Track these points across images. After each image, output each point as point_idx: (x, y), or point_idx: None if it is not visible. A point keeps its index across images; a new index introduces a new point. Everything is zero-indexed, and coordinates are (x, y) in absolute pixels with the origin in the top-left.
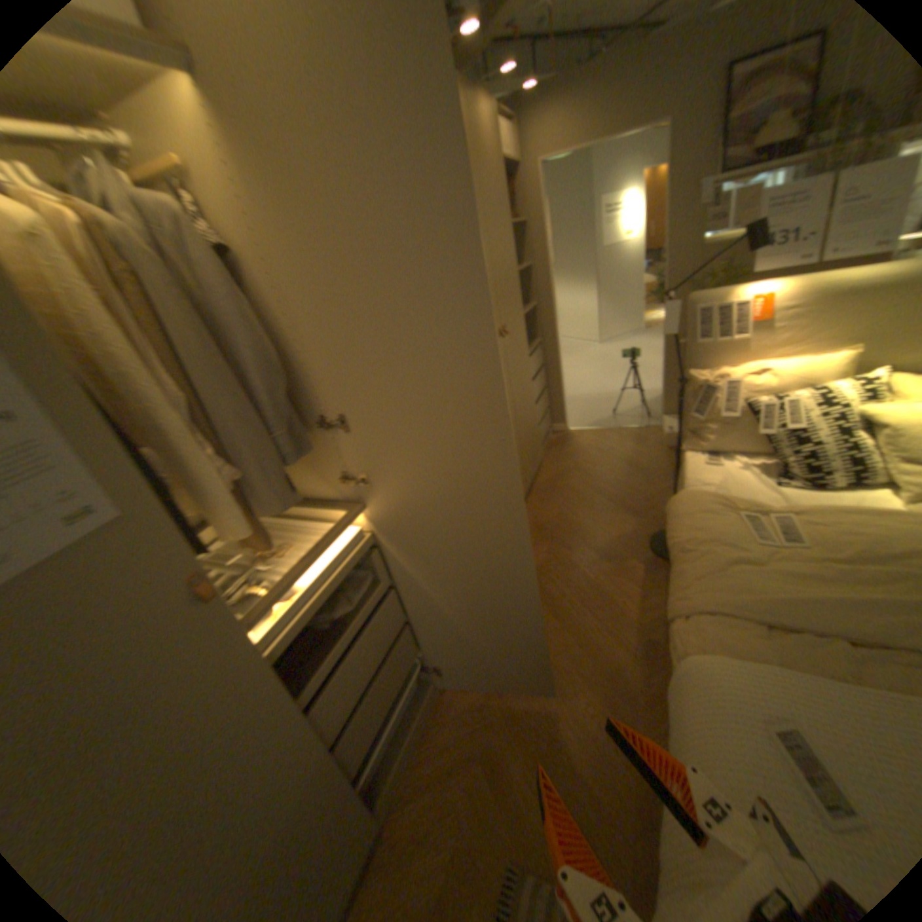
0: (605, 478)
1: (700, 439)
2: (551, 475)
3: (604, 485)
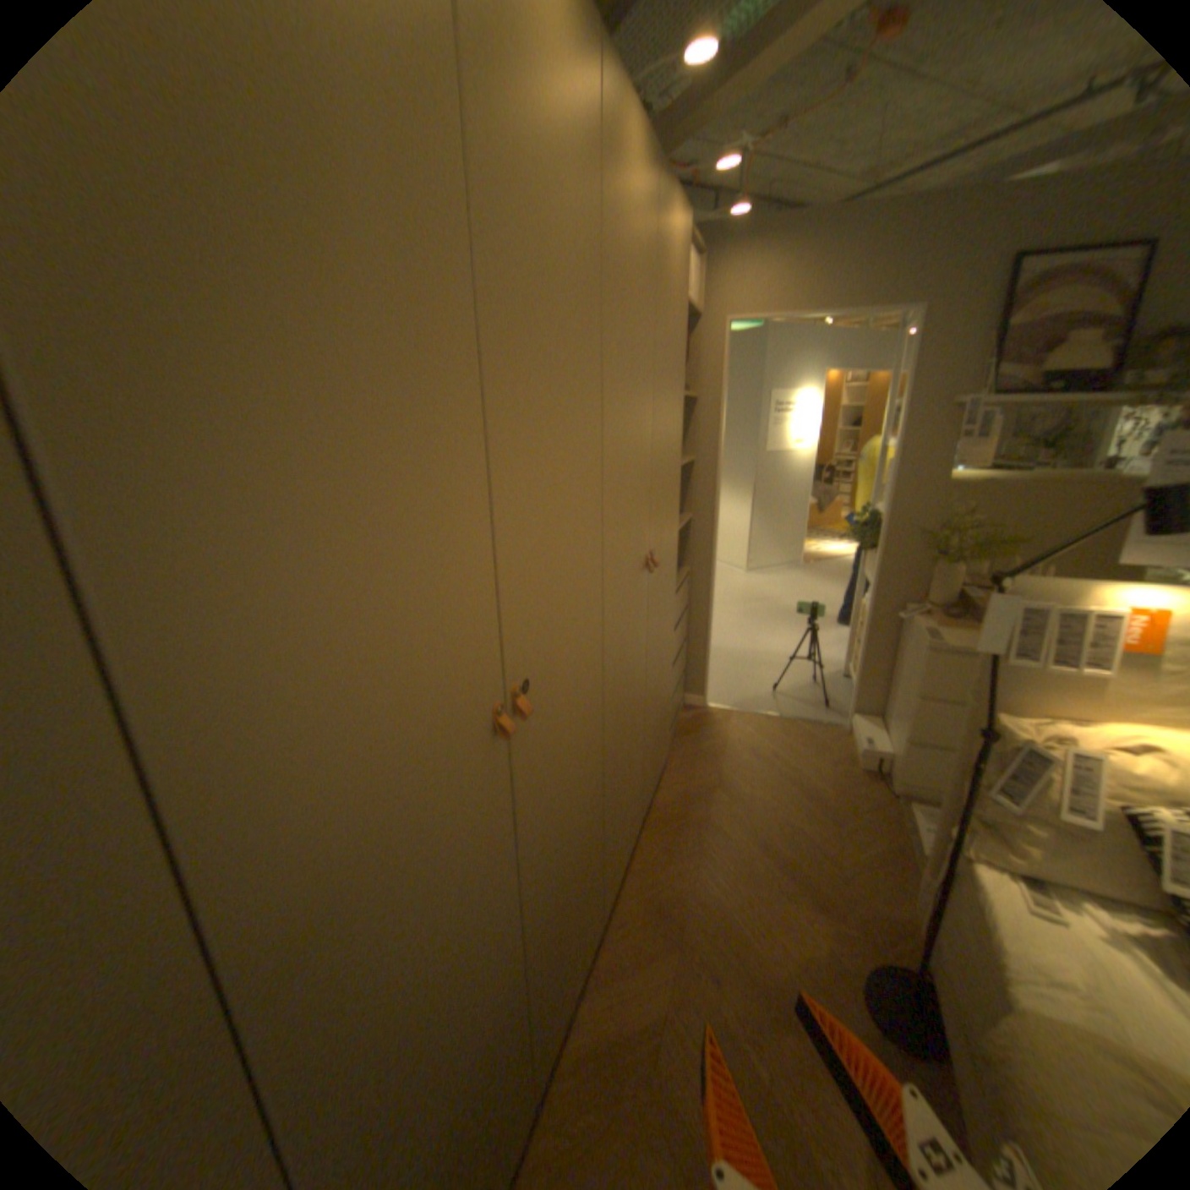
0: (769, 815)
1: (1007, 846)
2: (681, 792)
3: (768, 831)
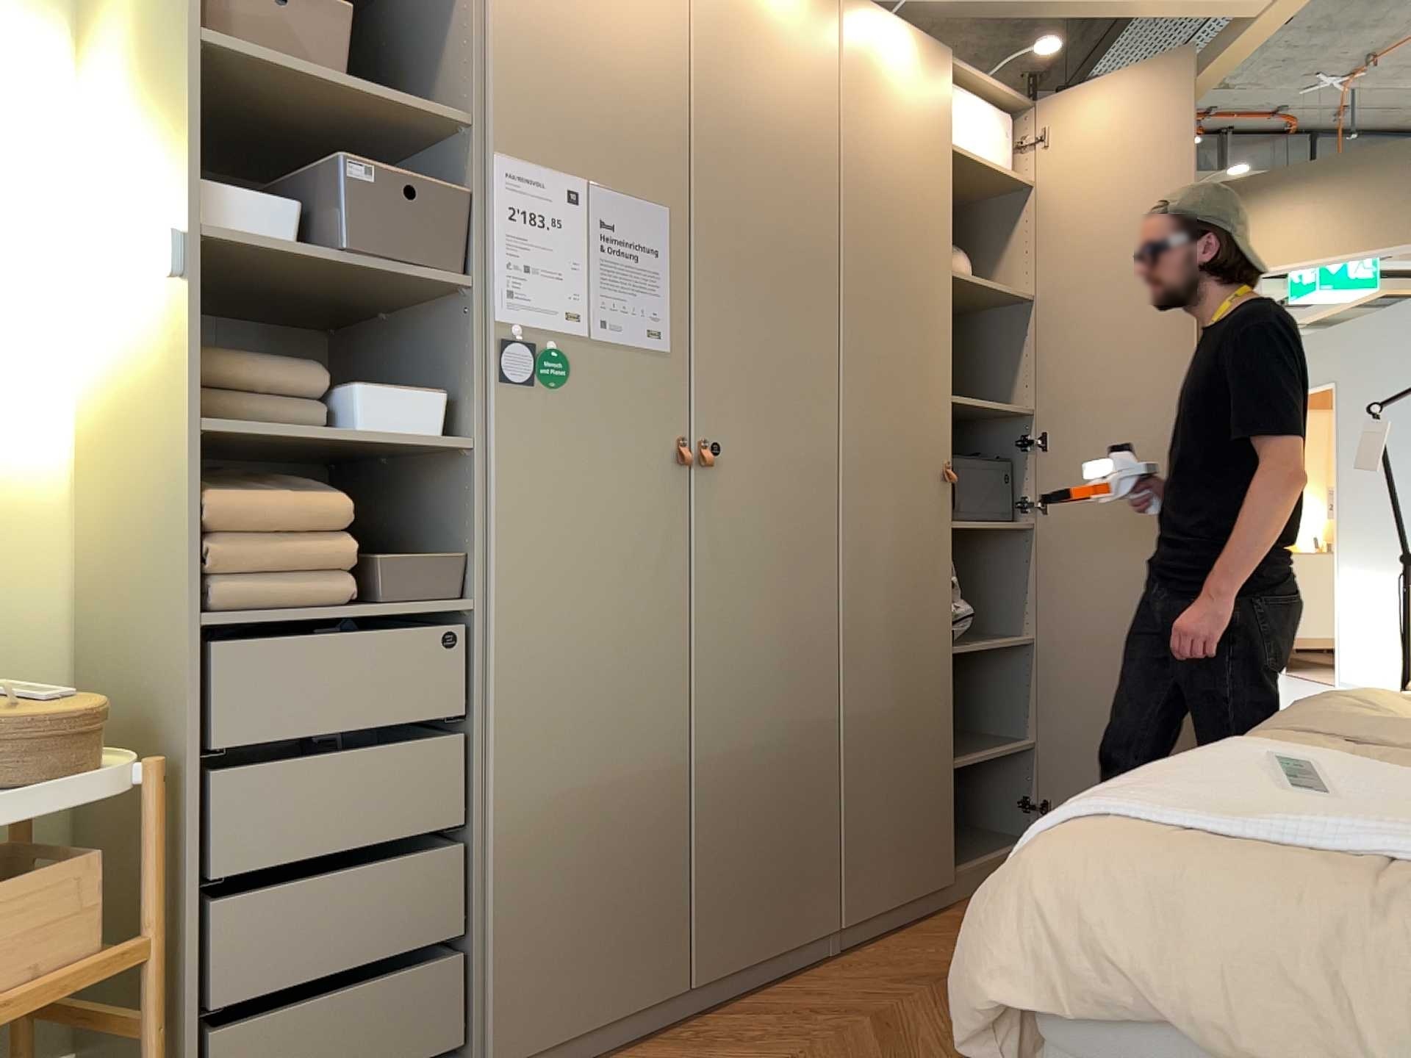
0: None
1: None
2: None
3: None
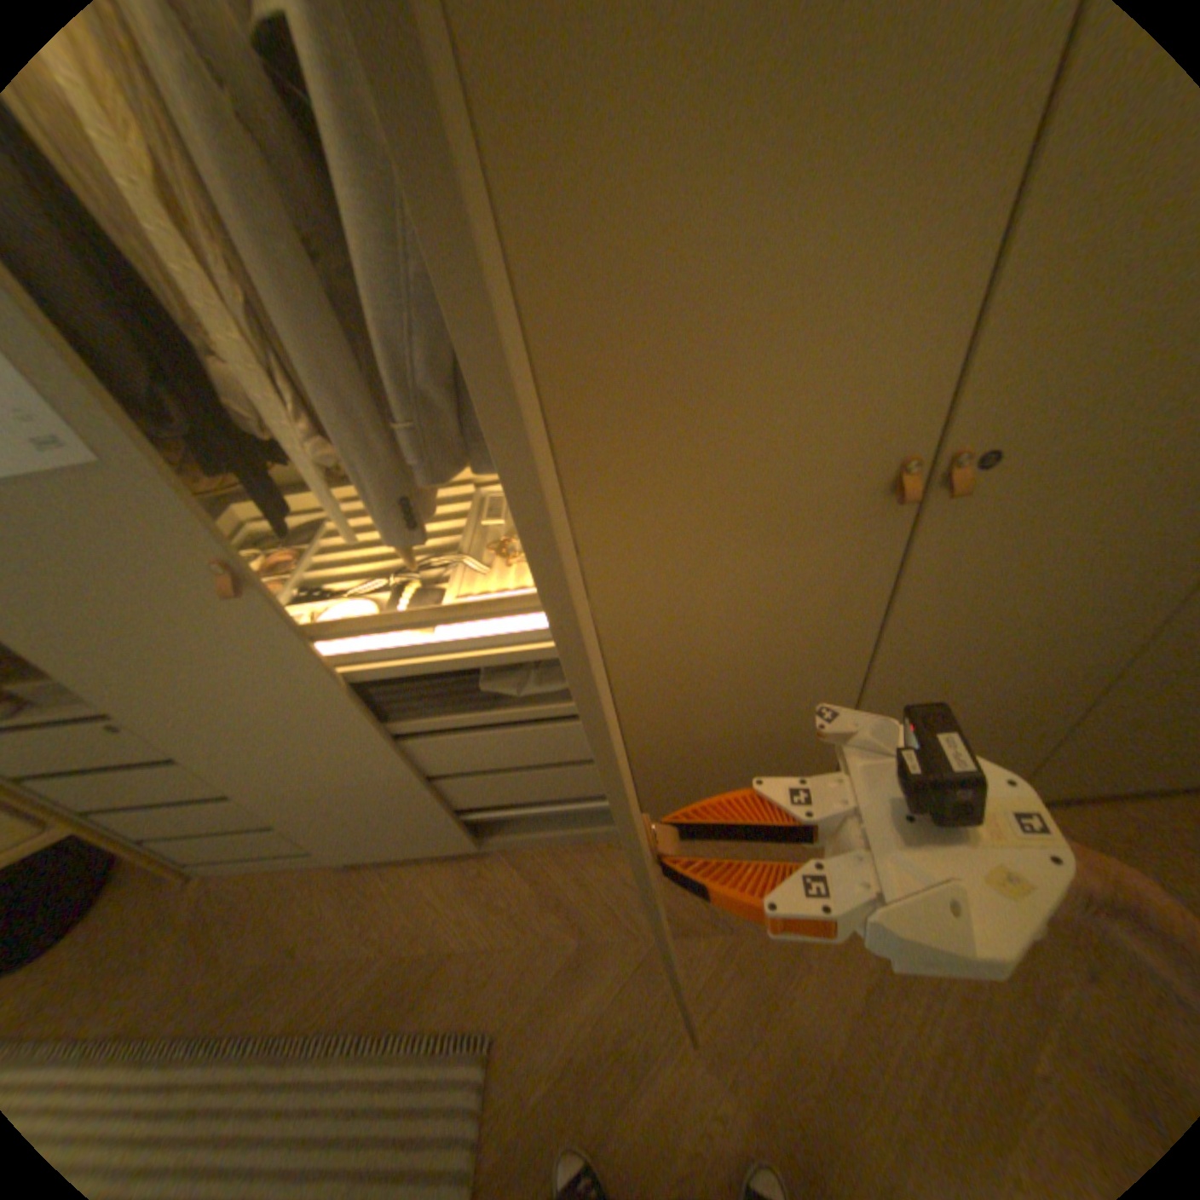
0: None
1: None
2: None
3: None
